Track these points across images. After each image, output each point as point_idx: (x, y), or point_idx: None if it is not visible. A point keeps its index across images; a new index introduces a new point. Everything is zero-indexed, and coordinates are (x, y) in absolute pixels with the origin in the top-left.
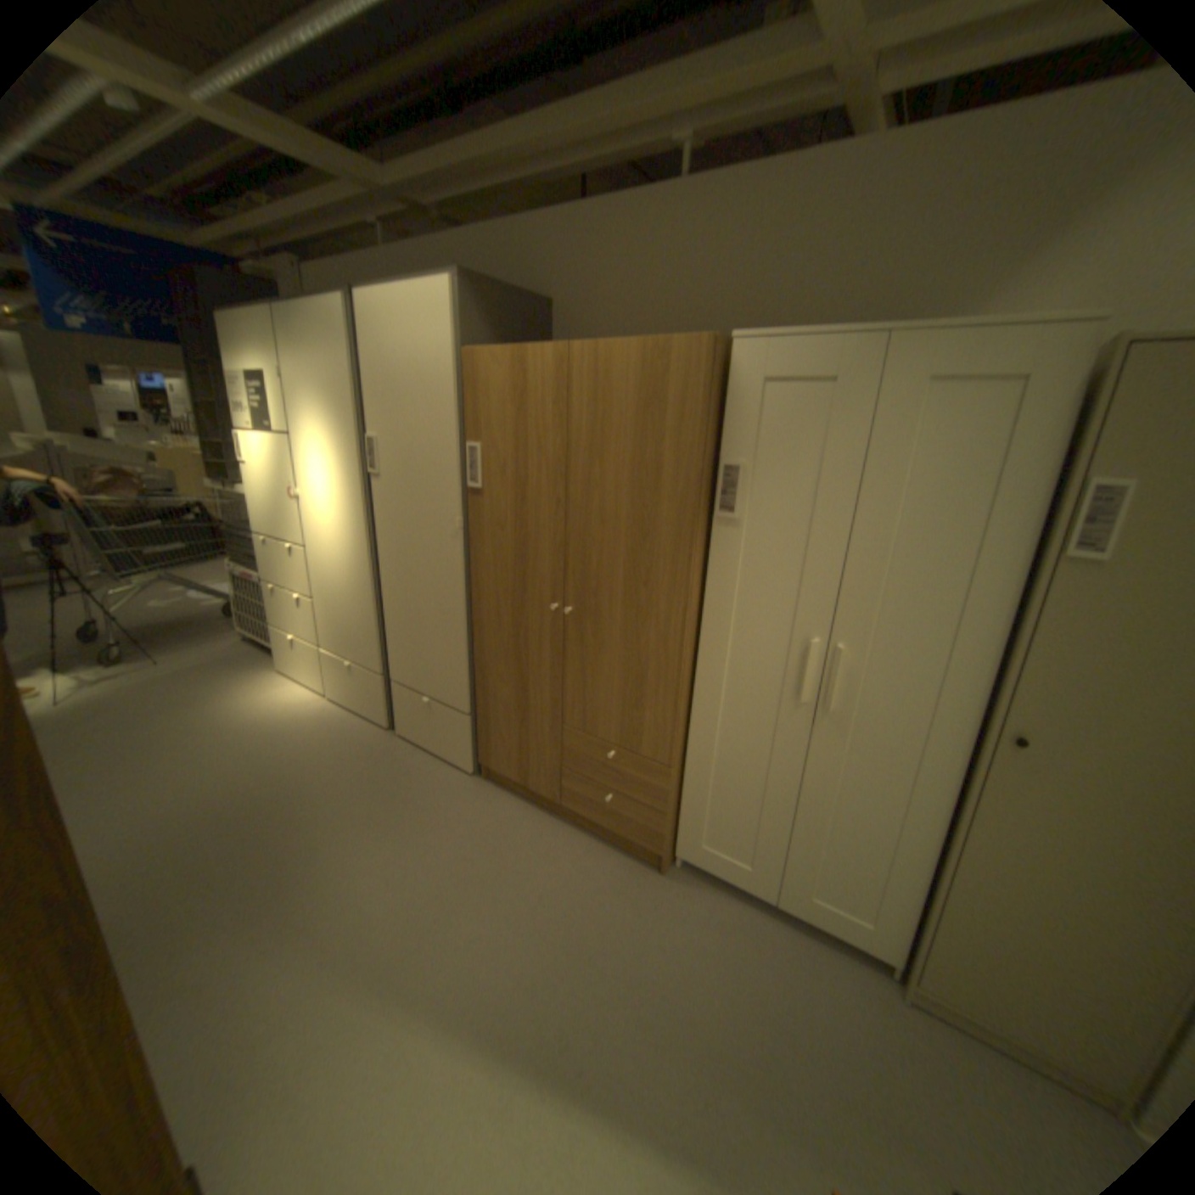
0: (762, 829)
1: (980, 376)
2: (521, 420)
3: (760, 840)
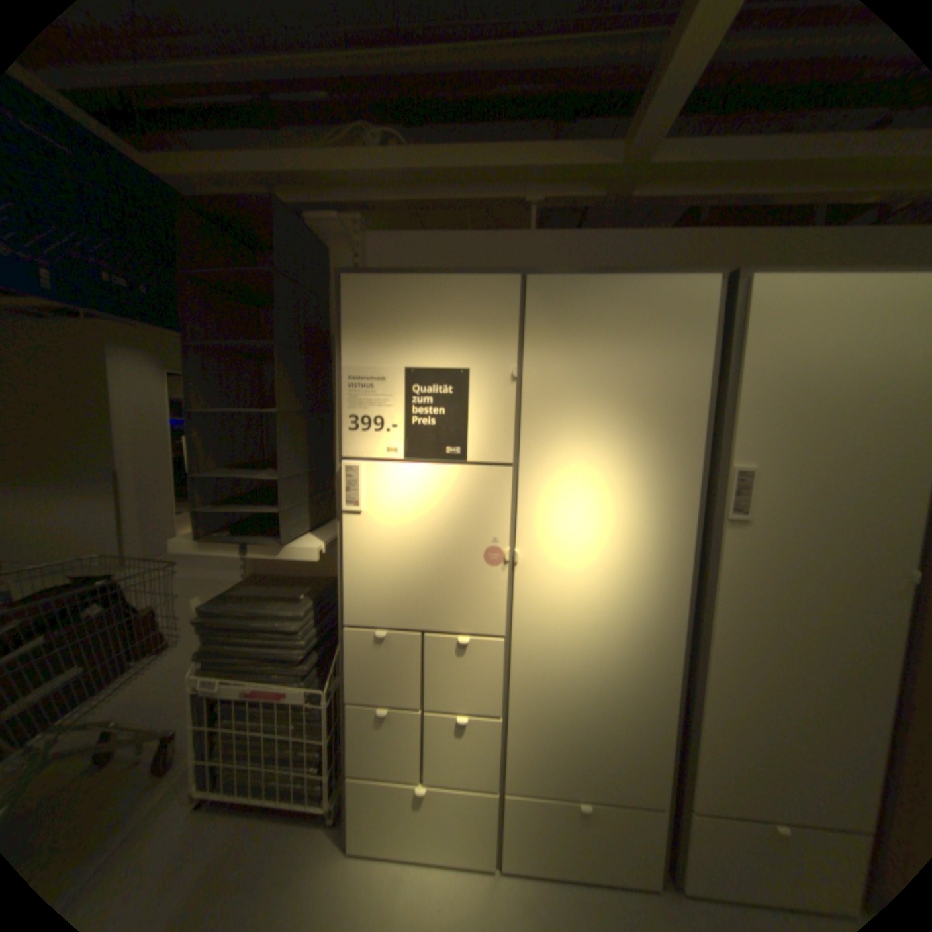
0: None
1: None
2: None
3: None
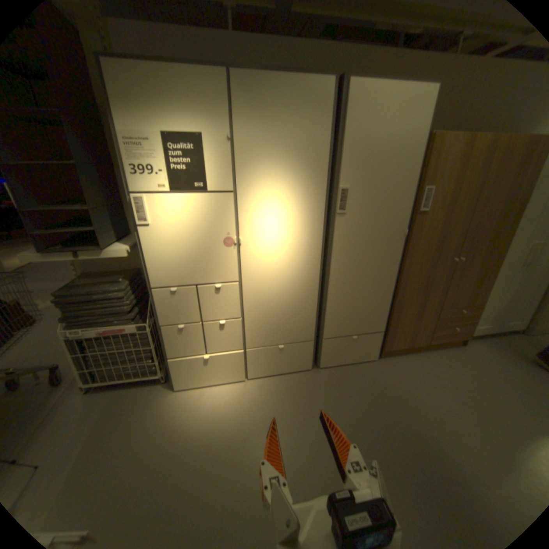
0: (500, 311)
1: None
2: (463, 171)
3: (498, 315)
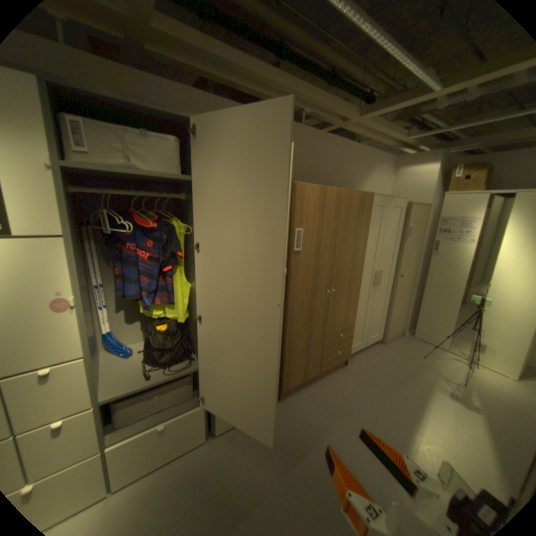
0: (364, 328)
1: (398, 208)
2: (322, 217)
3: (363, 332)
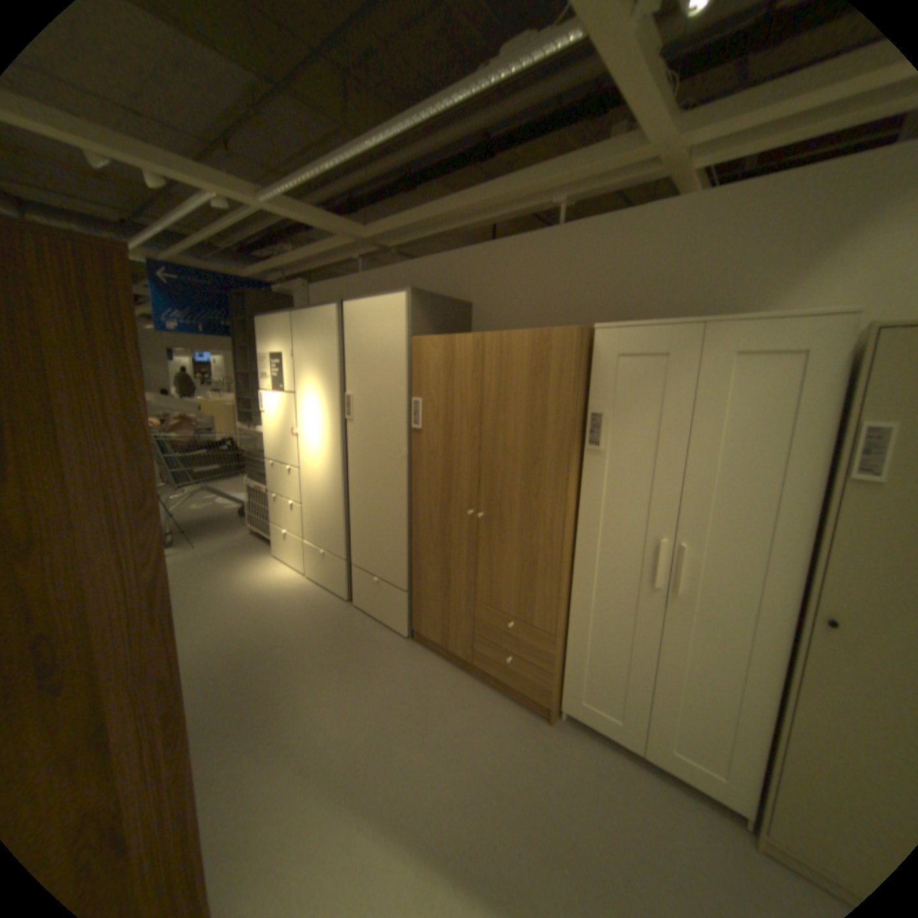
0: (630, 690)
1: (772, 352)
2: (450, 383)
3: (629, 700)
